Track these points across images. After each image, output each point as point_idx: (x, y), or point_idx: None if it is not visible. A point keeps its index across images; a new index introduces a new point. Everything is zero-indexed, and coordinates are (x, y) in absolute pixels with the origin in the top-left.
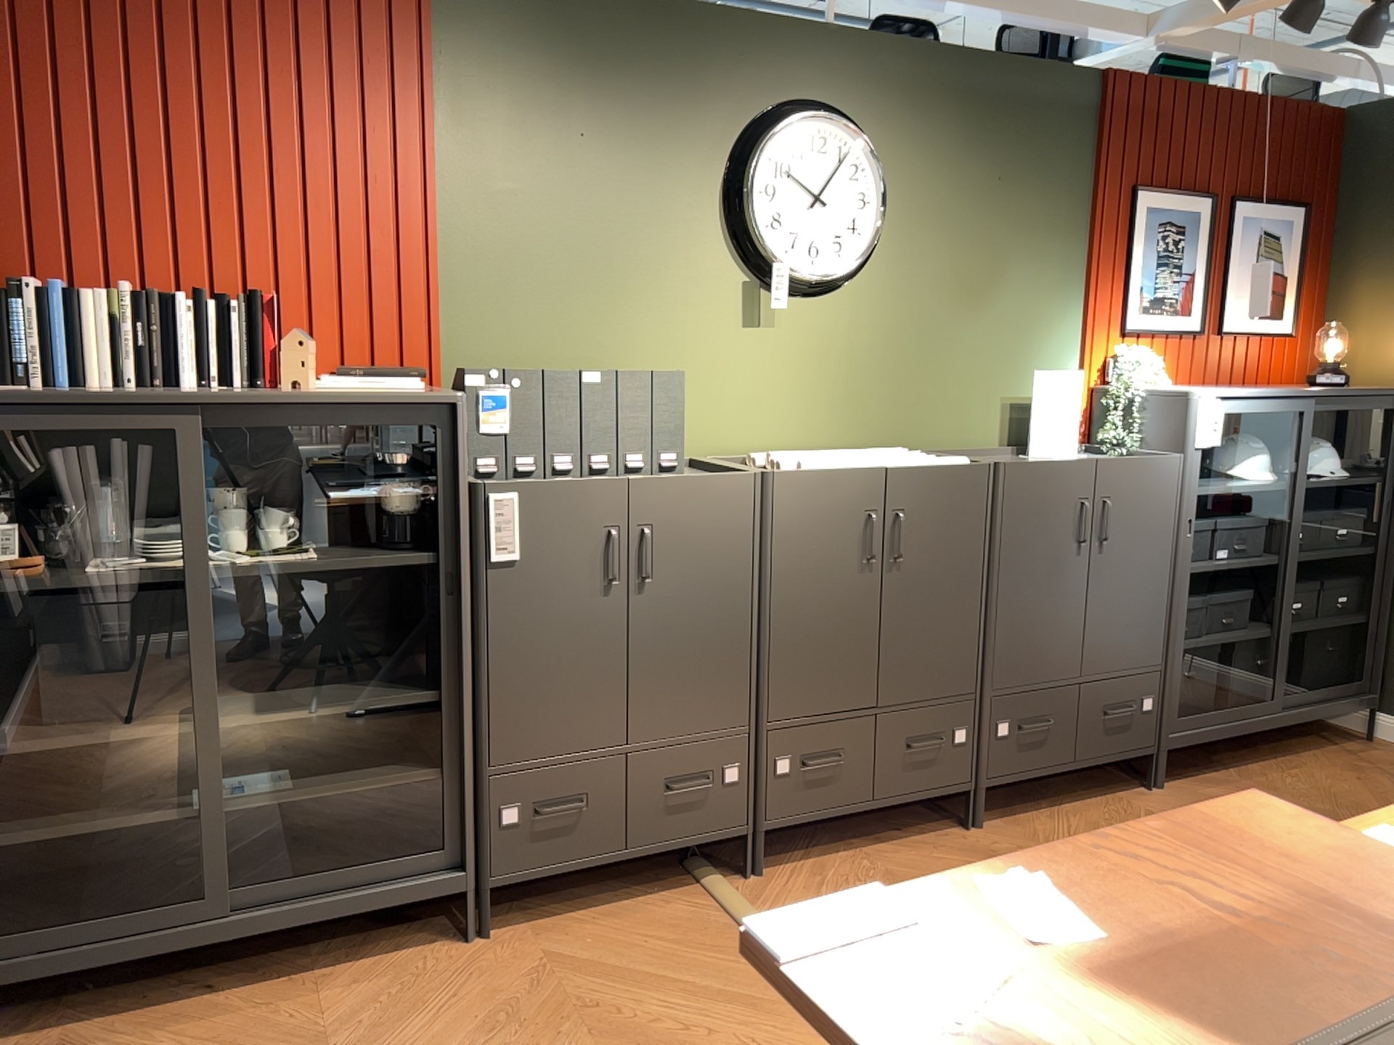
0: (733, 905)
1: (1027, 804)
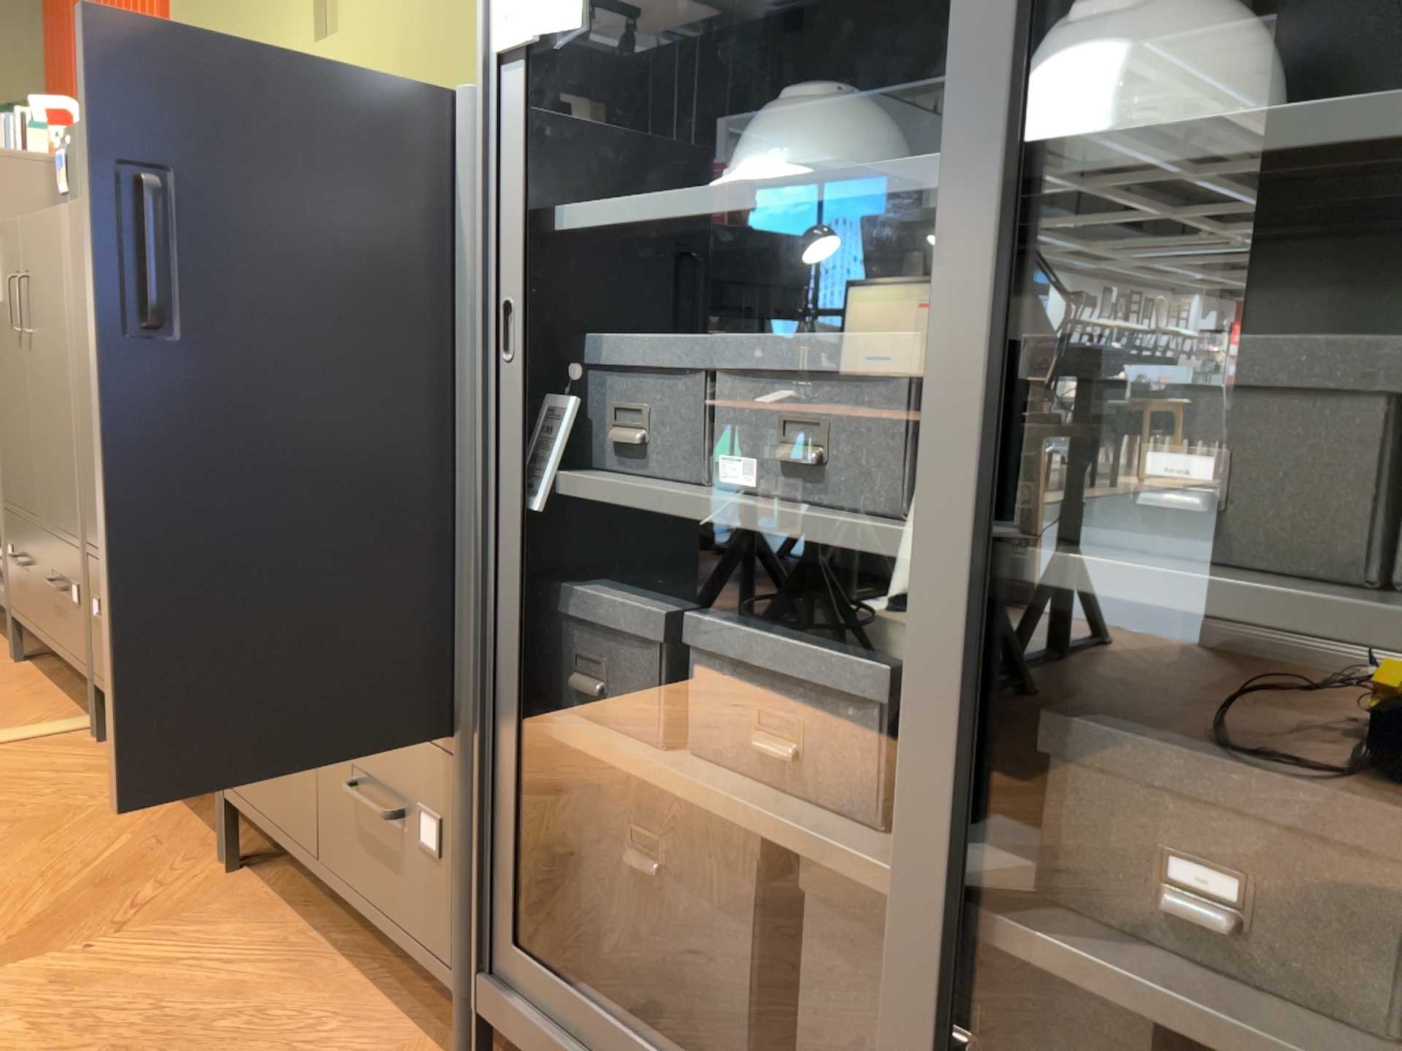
0: (15, 730)
1: (353, 923)
